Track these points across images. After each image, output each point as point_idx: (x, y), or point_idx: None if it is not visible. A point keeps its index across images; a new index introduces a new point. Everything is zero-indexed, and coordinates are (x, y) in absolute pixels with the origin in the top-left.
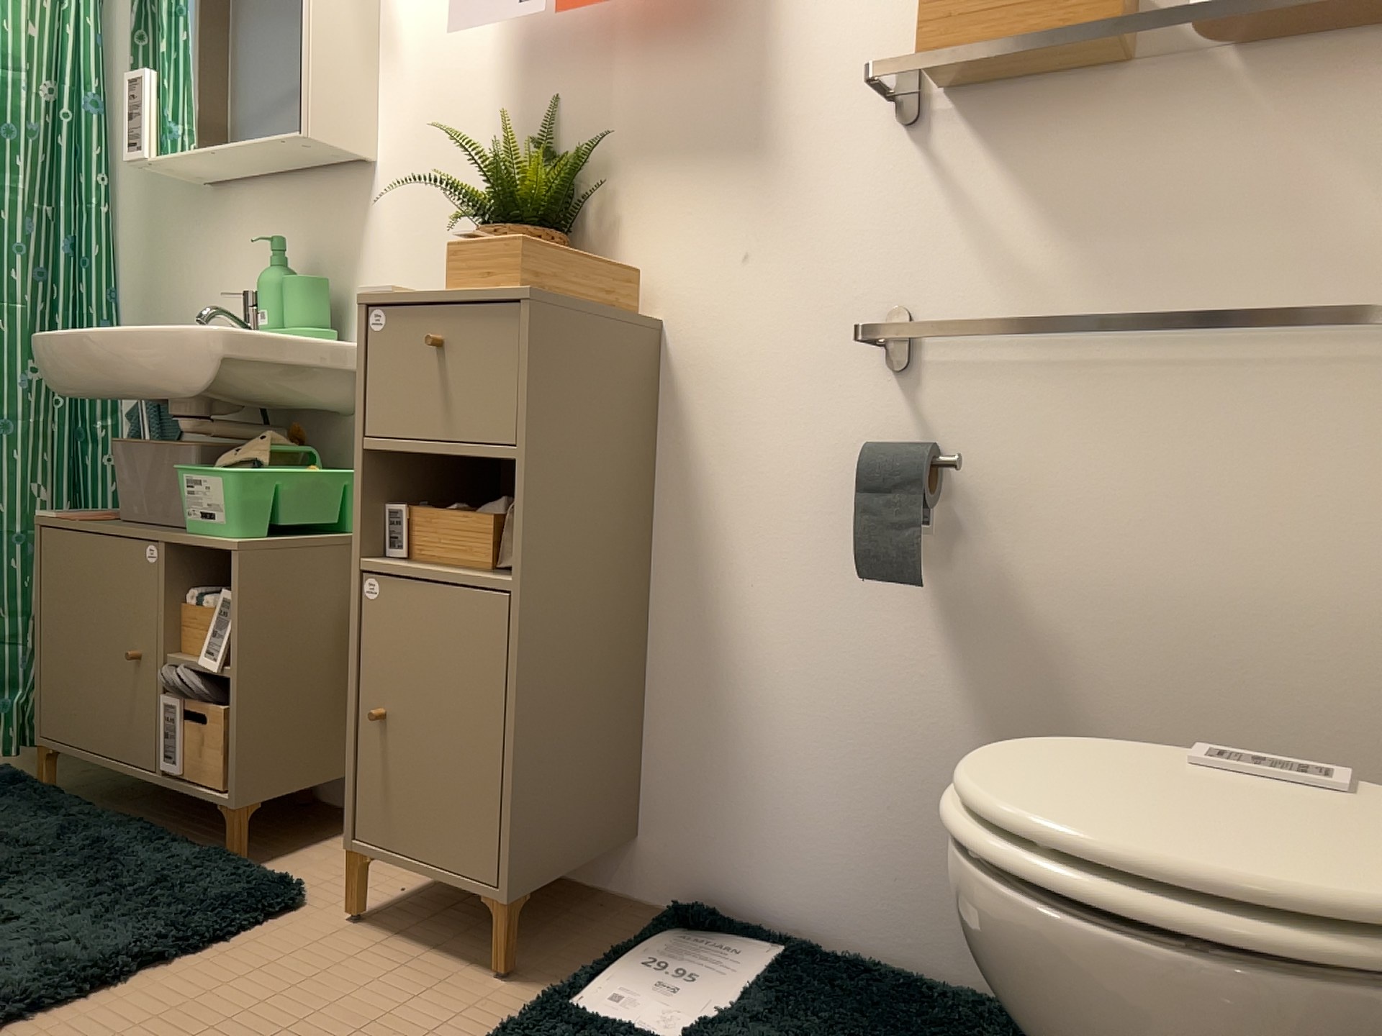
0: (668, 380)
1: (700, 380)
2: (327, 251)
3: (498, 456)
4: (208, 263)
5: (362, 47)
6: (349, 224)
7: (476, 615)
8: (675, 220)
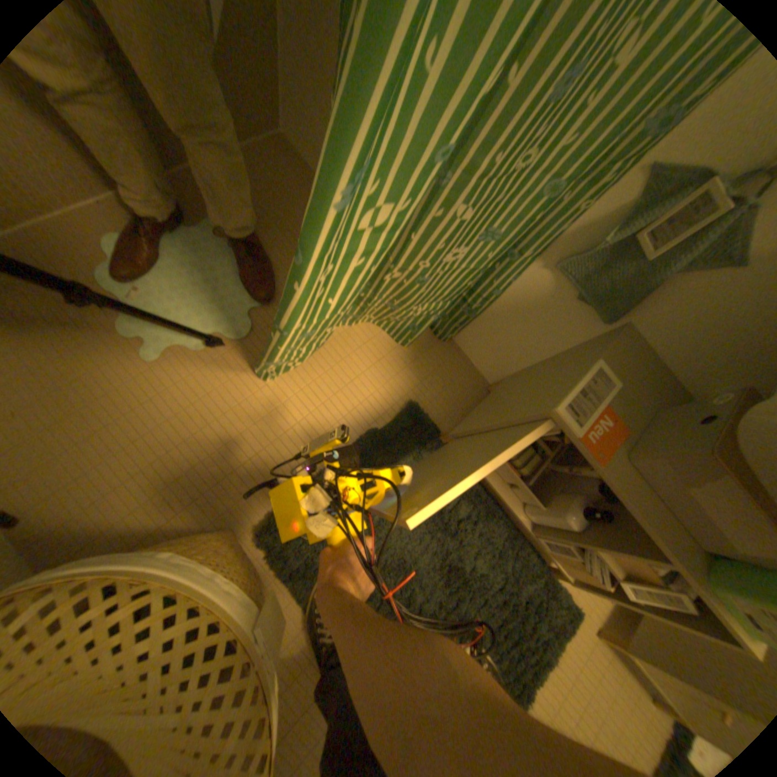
0: None
1: None
2: None
3: None
4: None
5: None
6: None
7: None
8: None
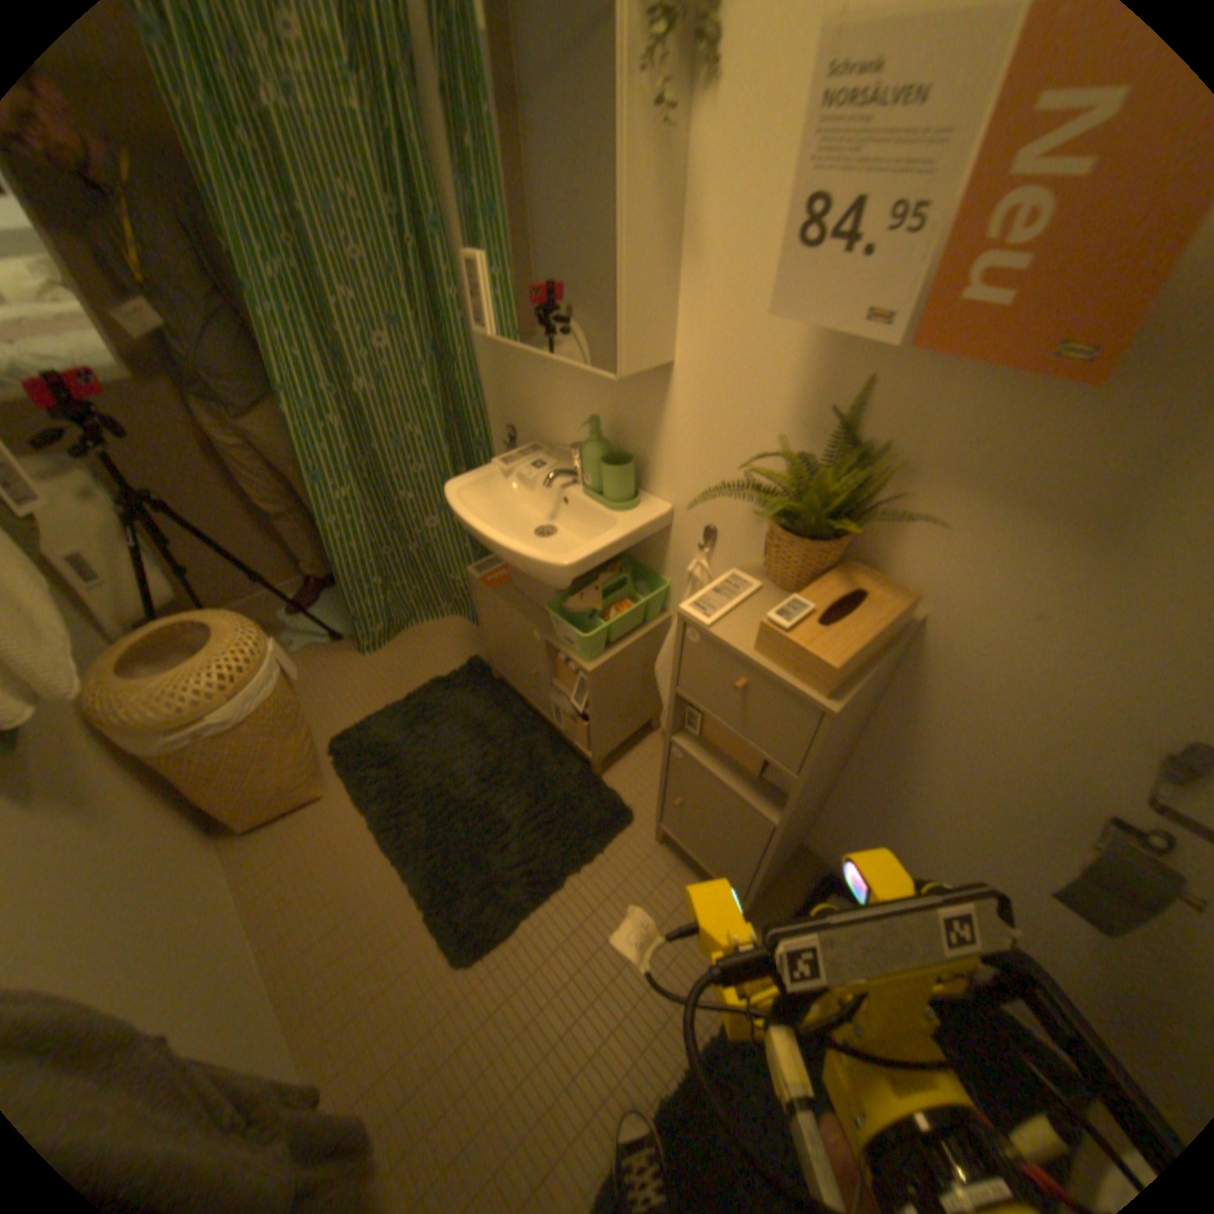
0: (917, 655)
1: (948, 670)
2: (622, 412)
3: (779, 768)
4: (530, 377)
5: (660, 250)
6: (642, 398)
7: (745, 817)
8: (976, 546)
